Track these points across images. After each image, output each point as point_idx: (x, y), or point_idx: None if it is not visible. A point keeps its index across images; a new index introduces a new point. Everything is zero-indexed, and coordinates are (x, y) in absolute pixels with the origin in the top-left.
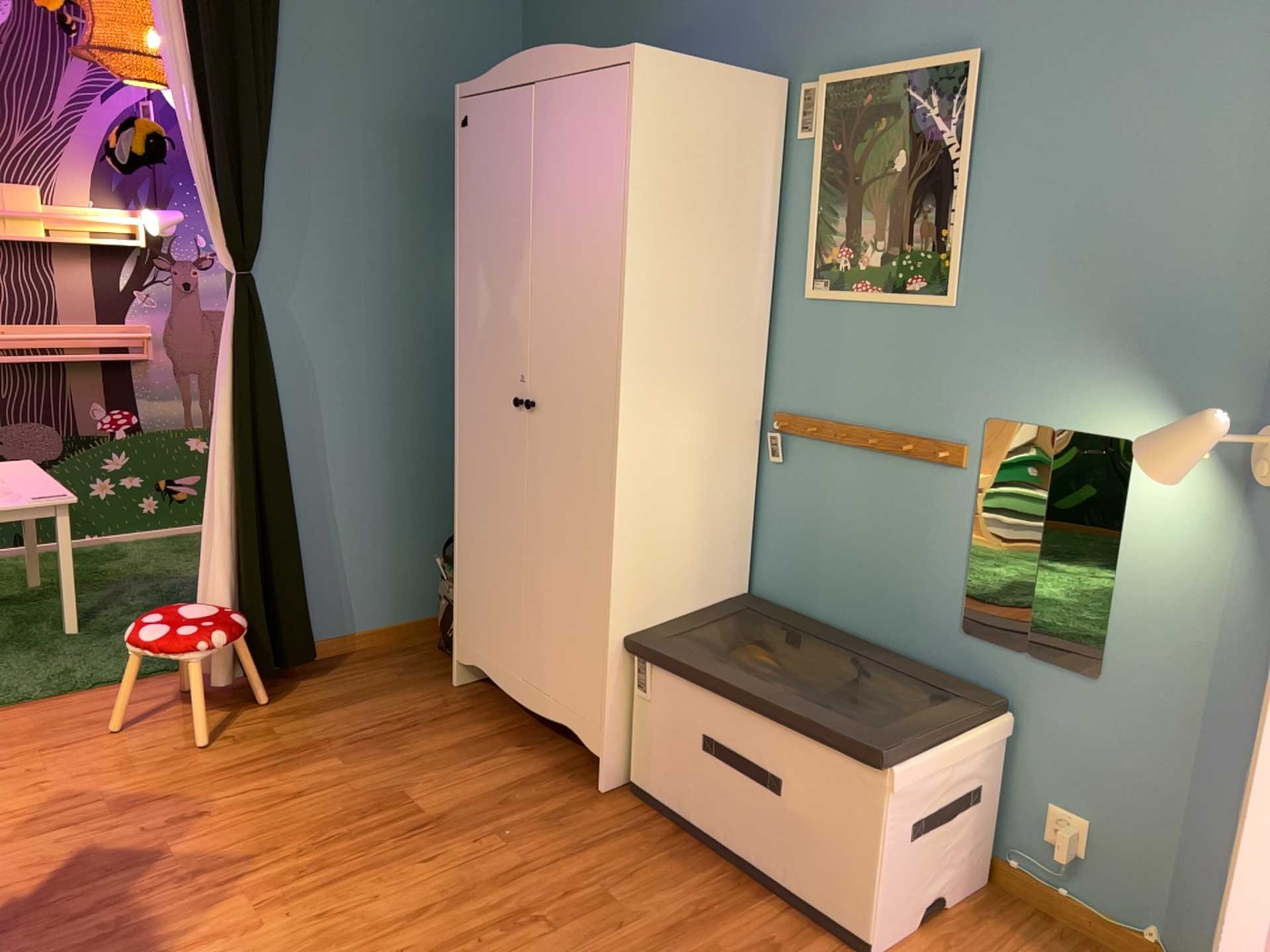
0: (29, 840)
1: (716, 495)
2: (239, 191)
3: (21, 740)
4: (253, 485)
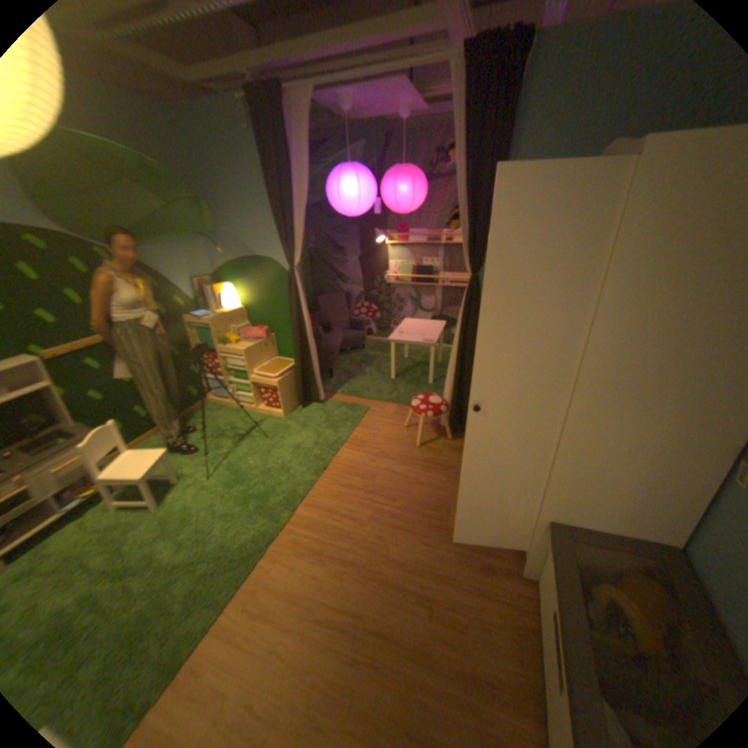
0: (357, 452)
1: (662, 481)
2: (475, 239)
3: (386, 418)
4: (462, 362)
